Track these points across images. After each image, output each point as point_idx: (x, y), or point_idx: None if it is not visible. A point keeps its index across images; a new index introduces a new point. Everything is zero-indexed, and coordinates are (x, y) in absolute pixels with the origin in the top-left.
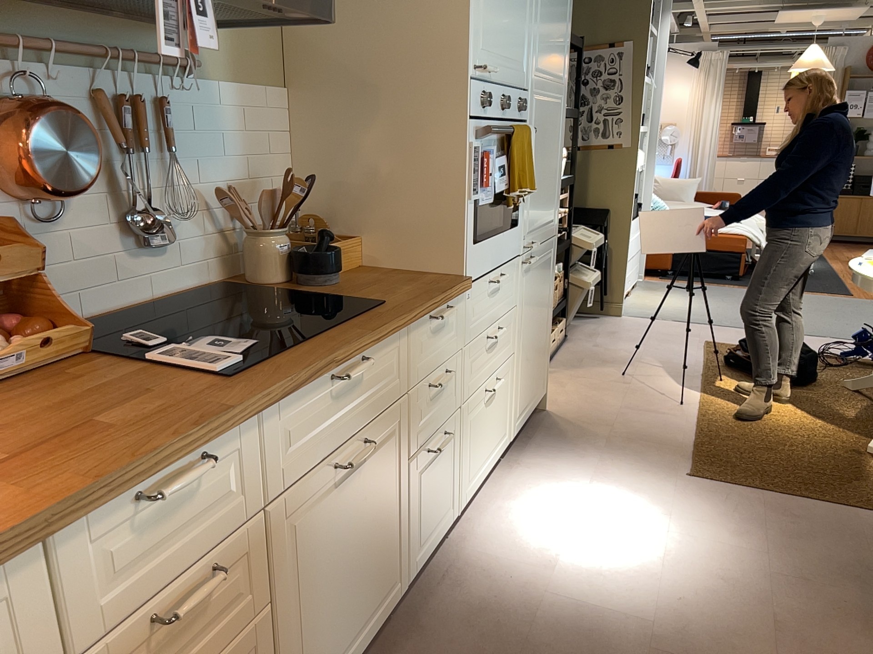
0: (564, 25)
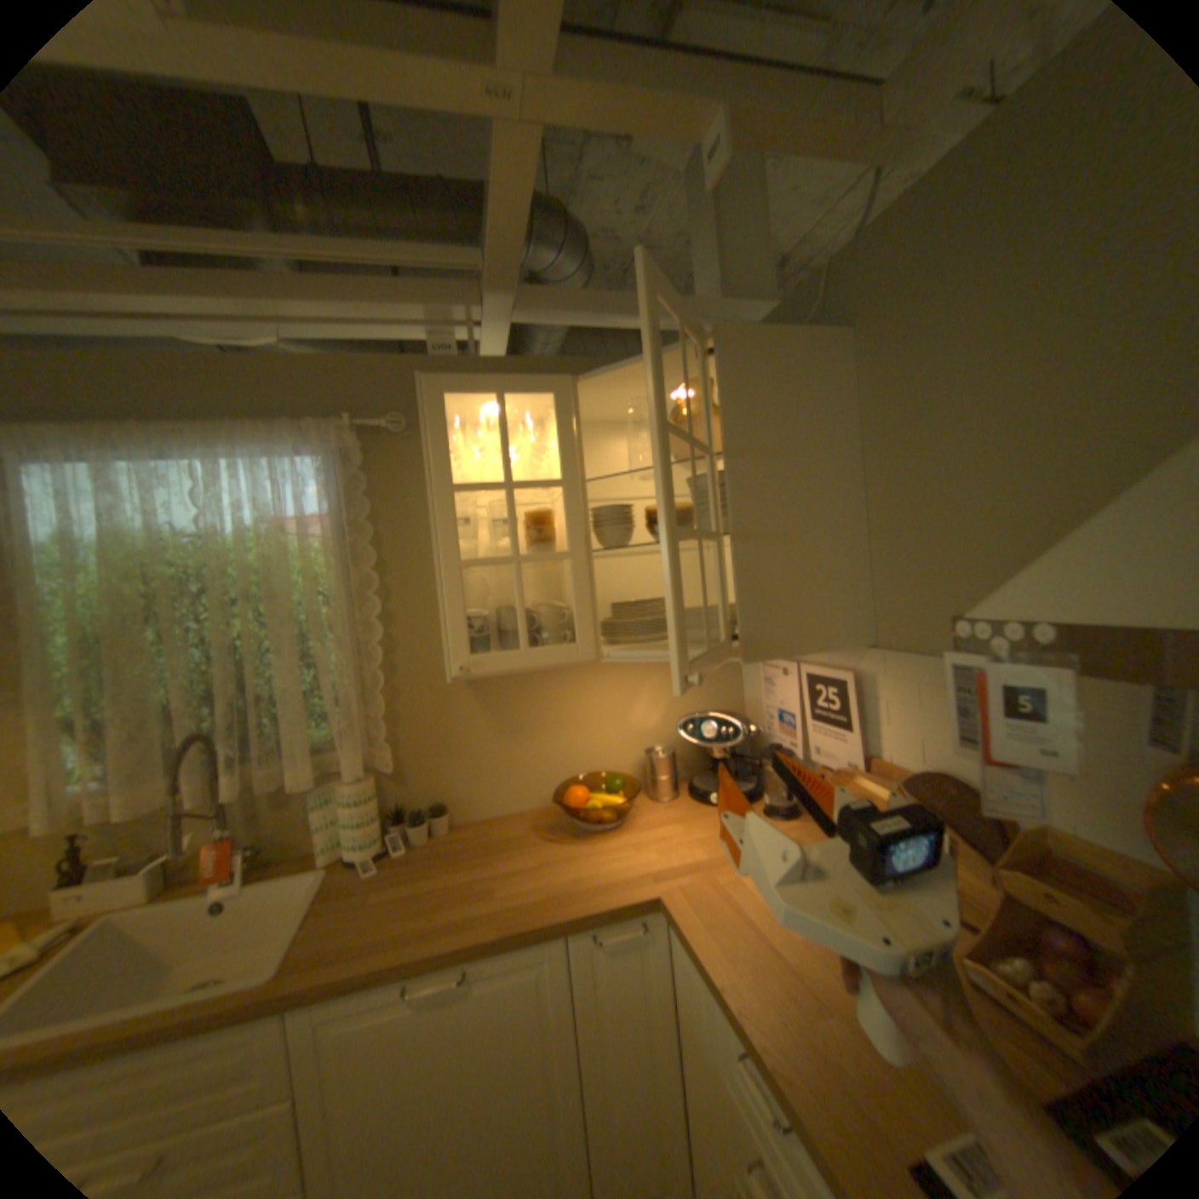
0: None
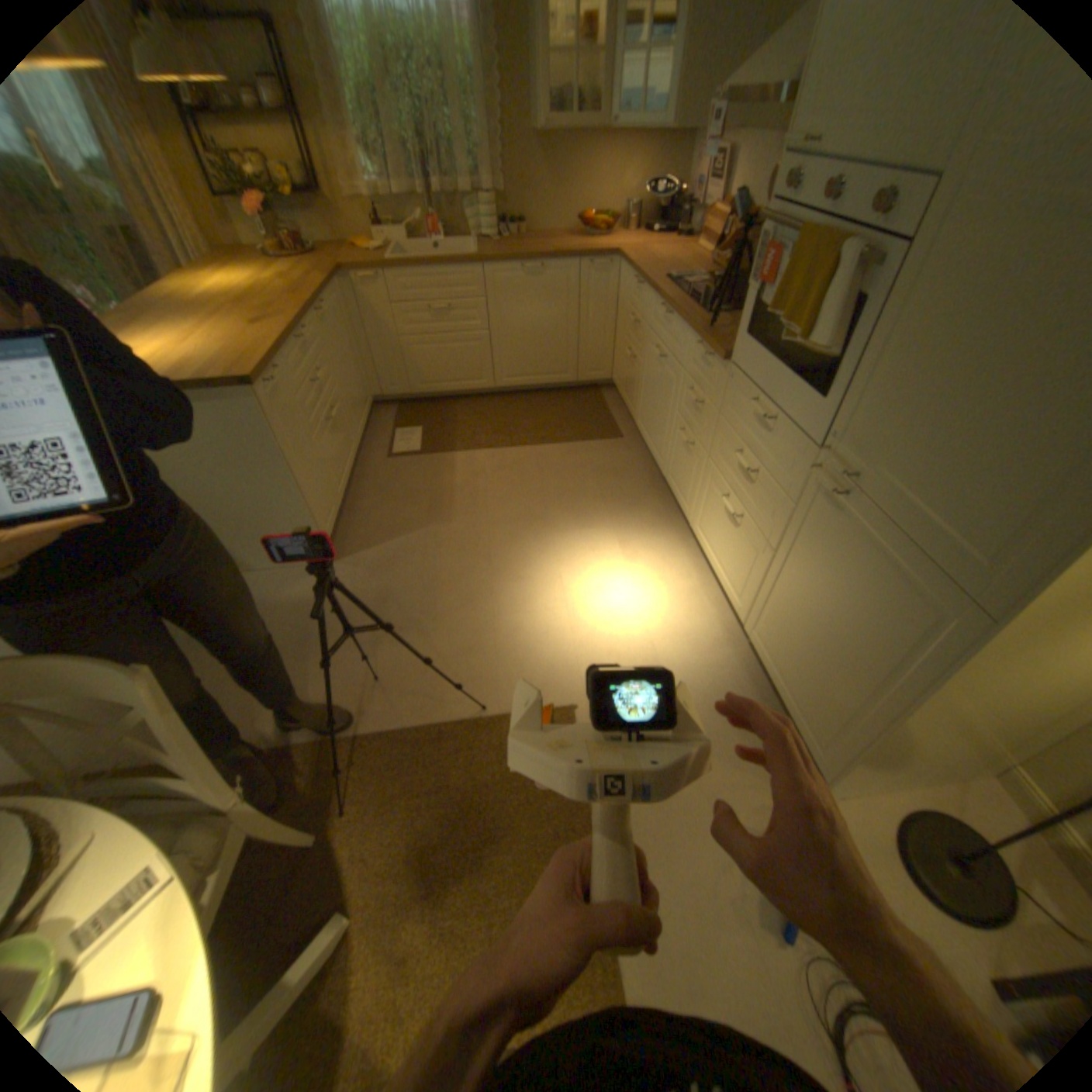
0: None
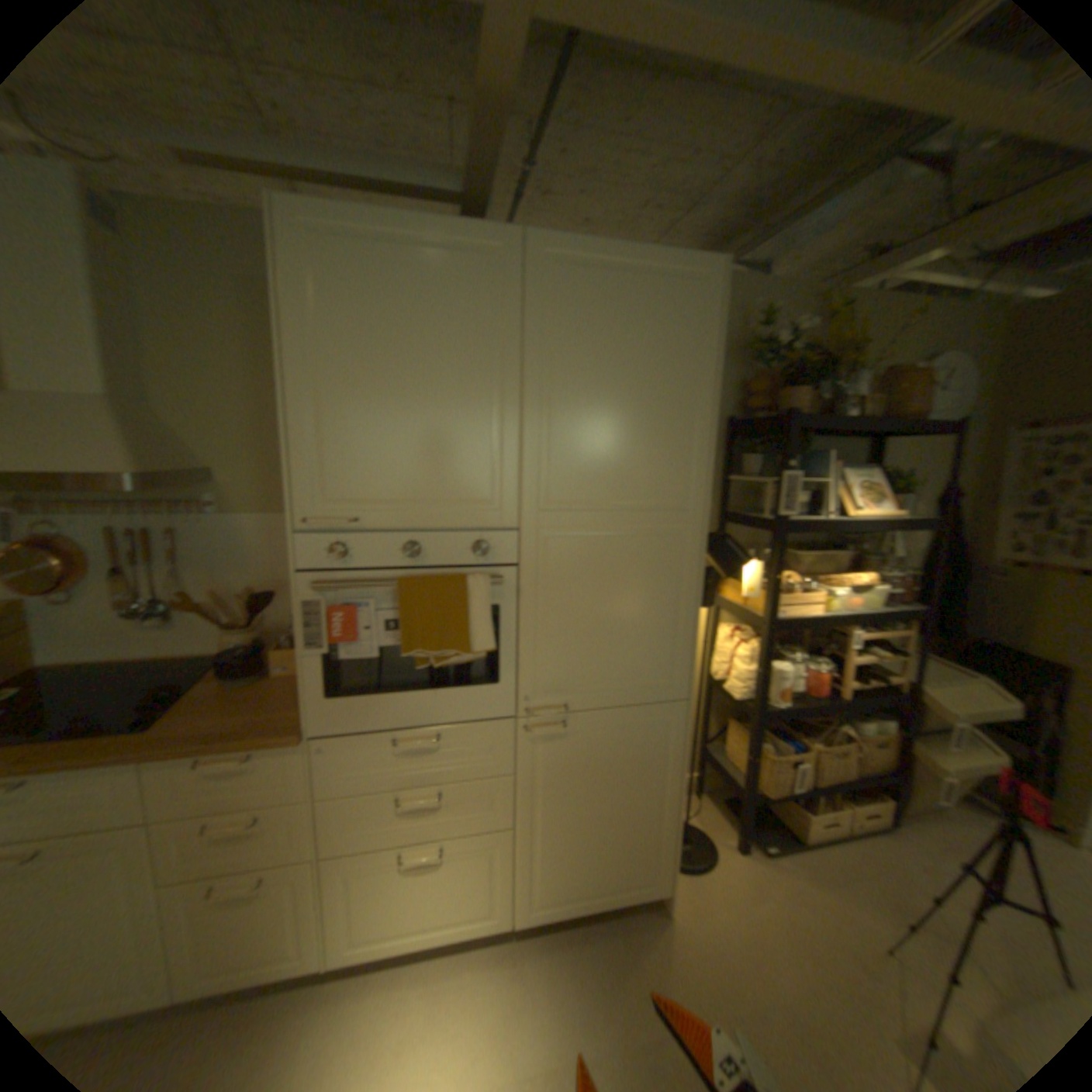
0: (669, 434)
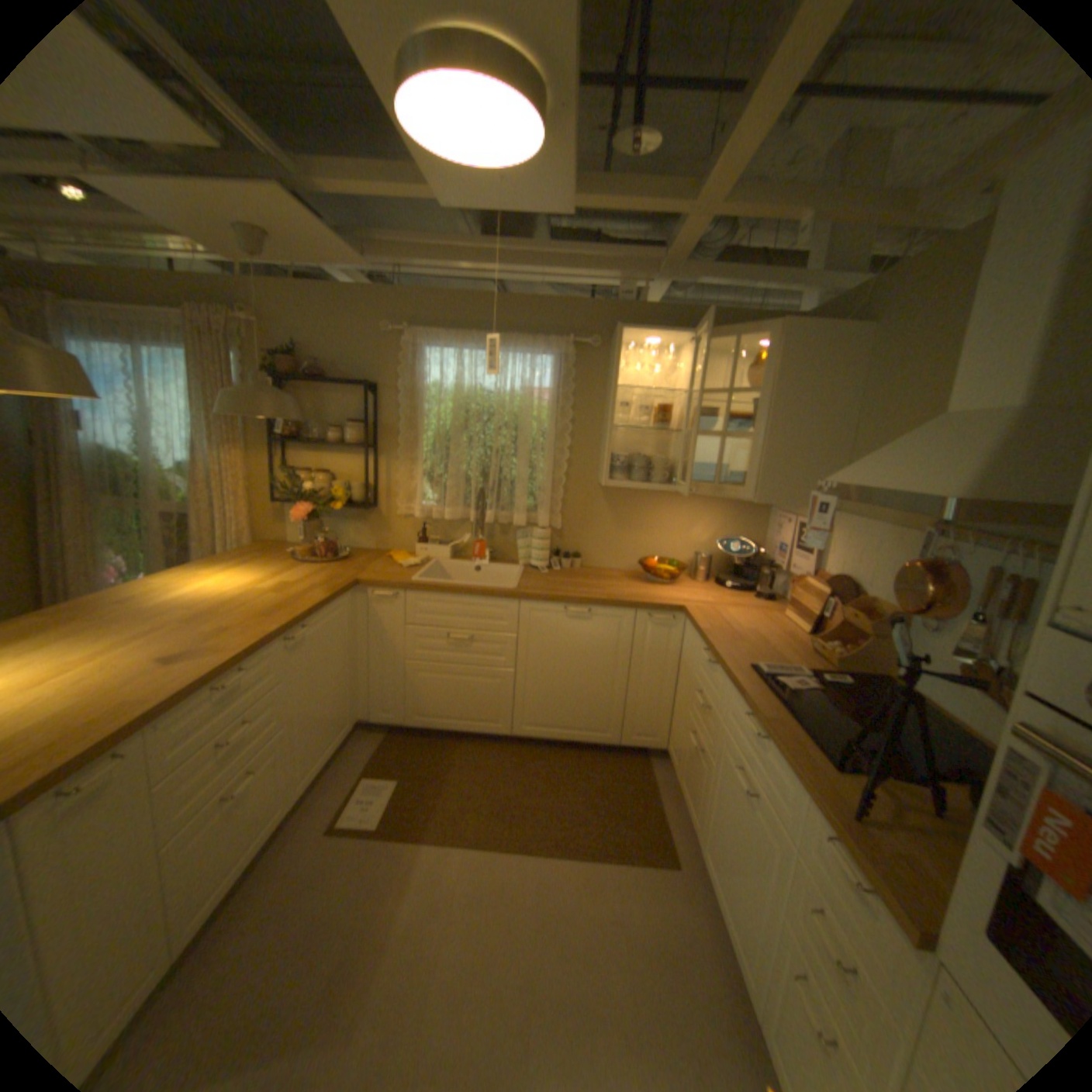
0: None
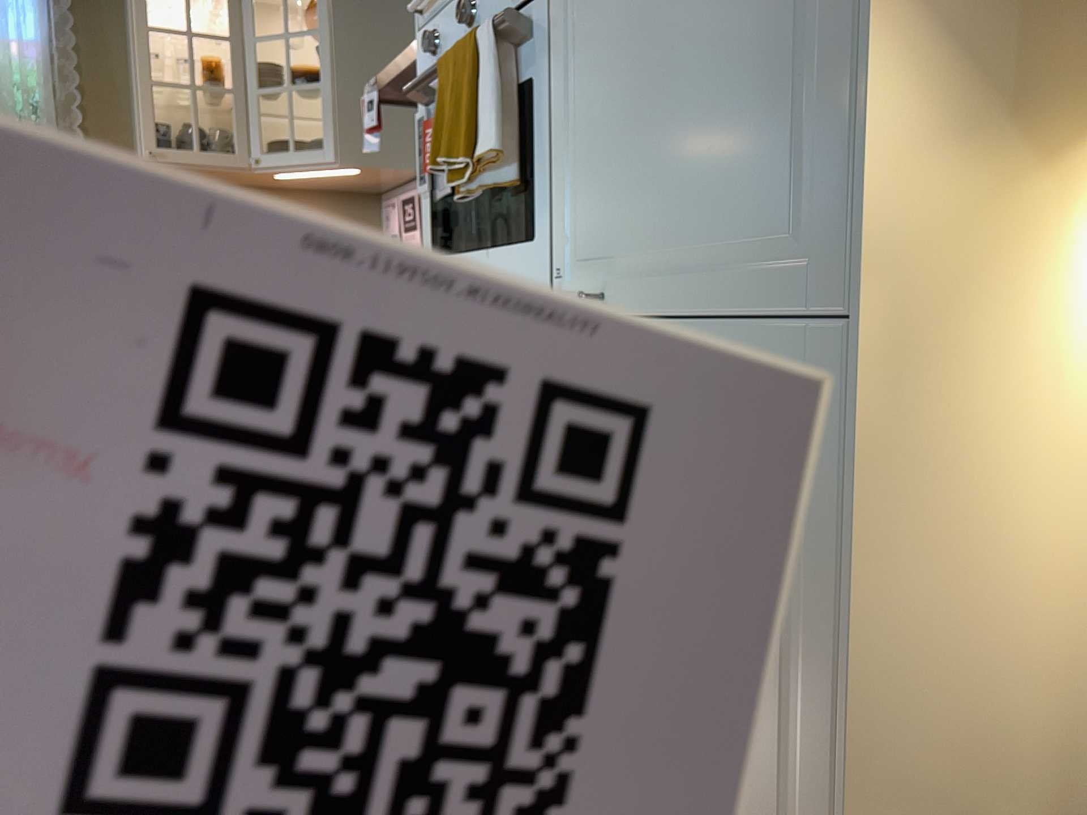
0: None
